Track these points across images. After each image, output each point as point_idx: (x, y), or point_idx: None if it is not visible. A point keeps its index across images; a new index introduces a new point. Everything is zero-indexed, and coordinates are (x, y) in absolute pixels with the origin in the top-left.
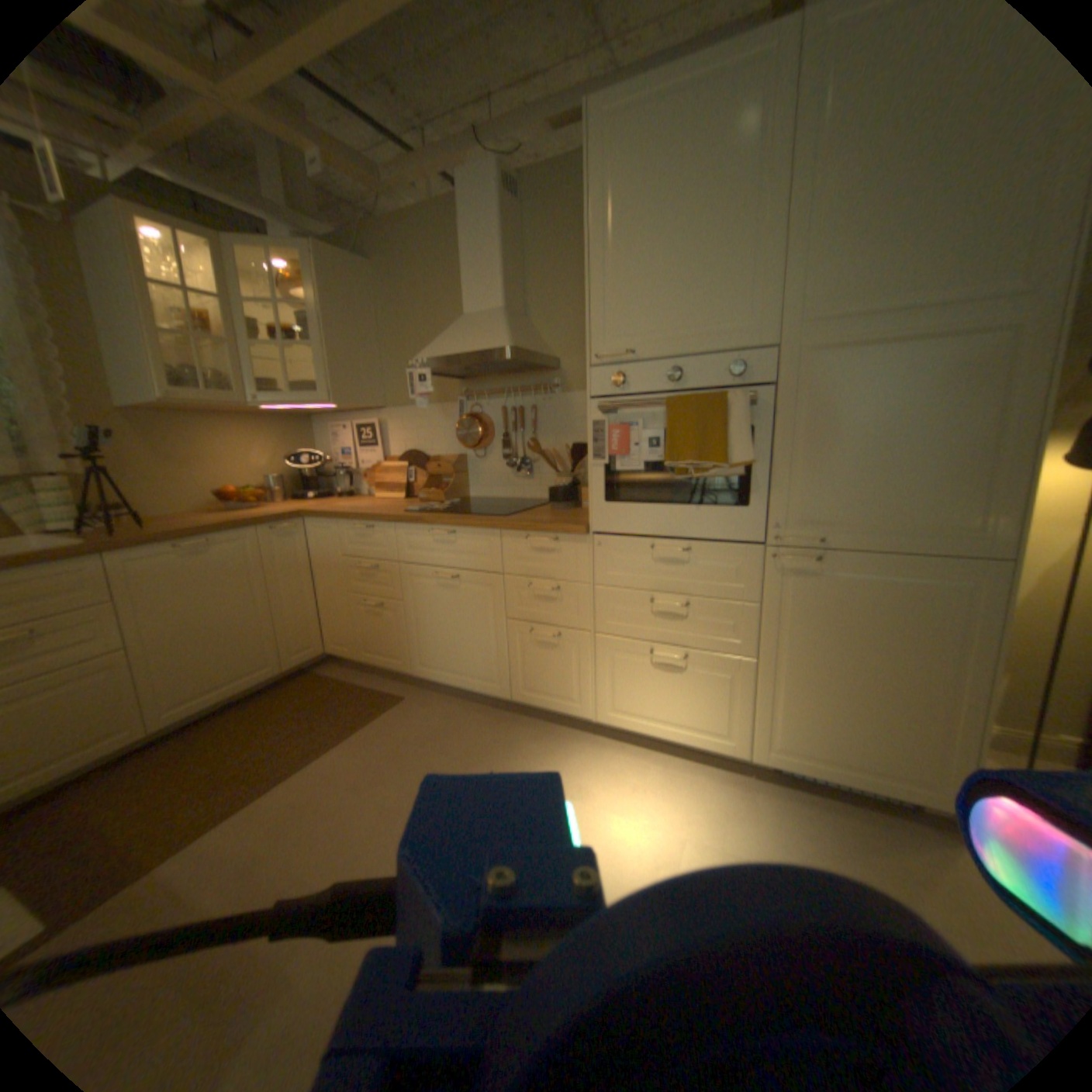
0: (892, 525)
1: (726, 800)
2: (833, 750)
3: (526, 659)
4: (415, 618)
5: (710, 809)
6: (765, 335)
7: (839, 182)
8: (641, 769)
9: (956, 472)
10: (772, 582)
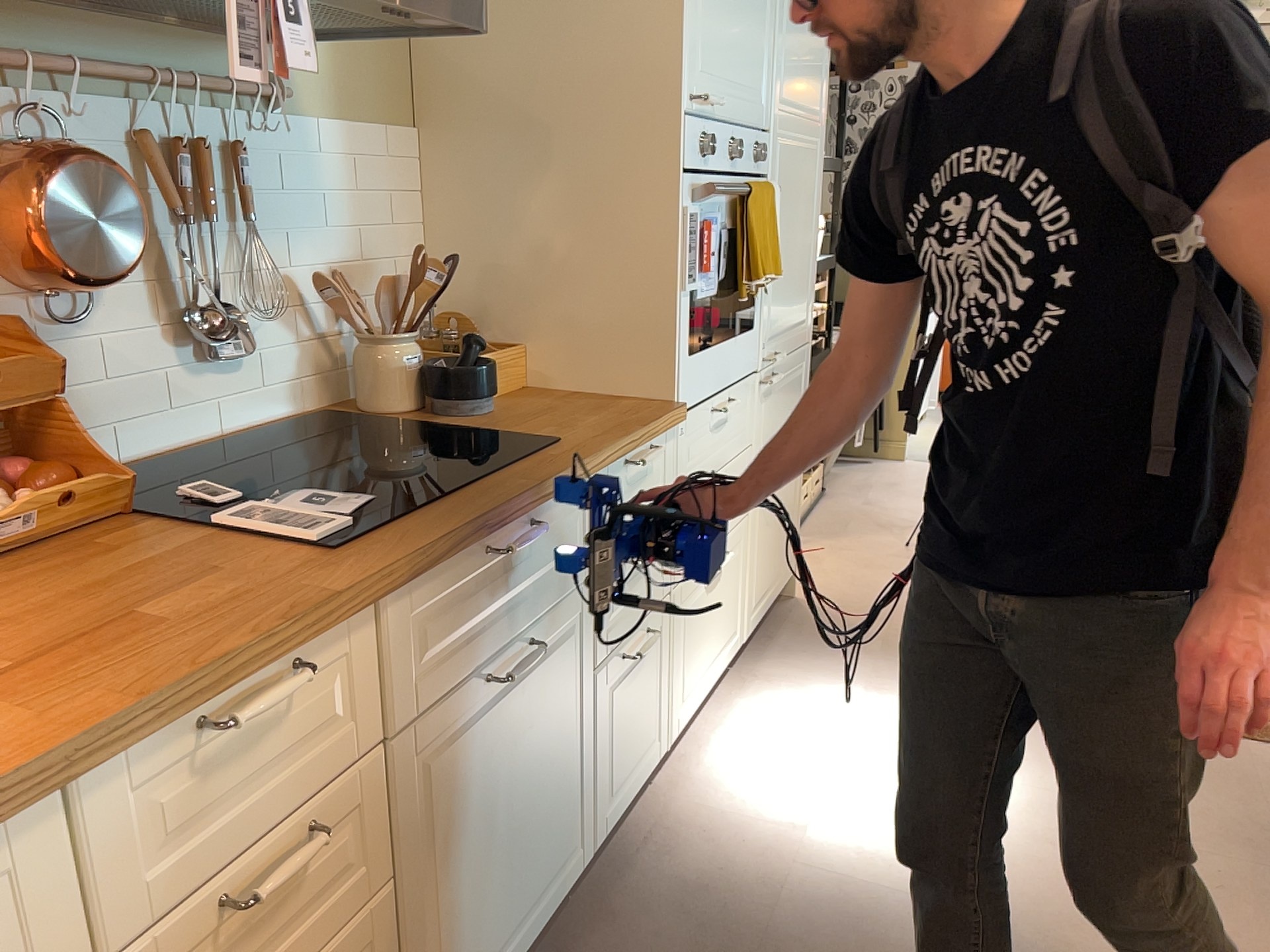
0: (789, 328)
1: (769, 689)
2: (768, 572)
3: (615, 725)
4: (436, 877)
5: (788, 701)
6: (766, 122)
7: None
8: (724, 741)
9: (803, 273)
10: (758, 413)
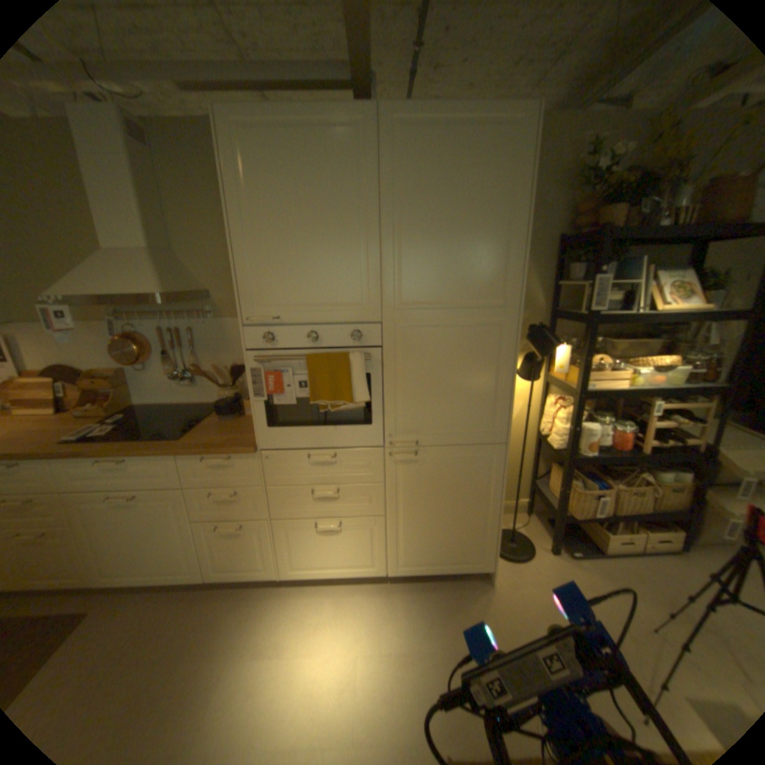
0: (450, 430)
1: (376, 607)
2: (430, 556)
3: (214, 549)
4: (91, 539)
5: (367, 620)
6: (371, 316)
7: (407, 226)
8: (318, 604)
9: (478, 400)
10: (390, 469)
